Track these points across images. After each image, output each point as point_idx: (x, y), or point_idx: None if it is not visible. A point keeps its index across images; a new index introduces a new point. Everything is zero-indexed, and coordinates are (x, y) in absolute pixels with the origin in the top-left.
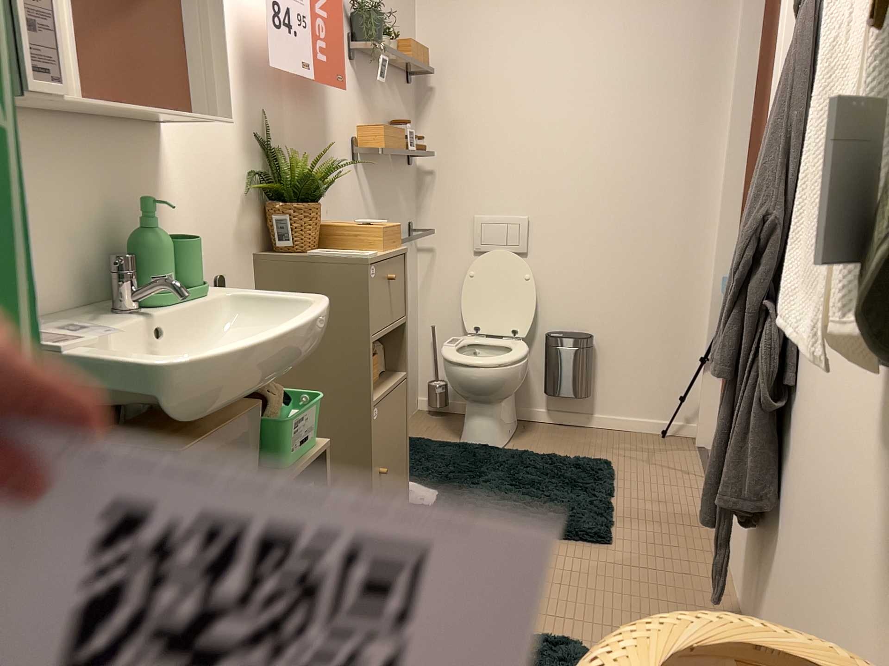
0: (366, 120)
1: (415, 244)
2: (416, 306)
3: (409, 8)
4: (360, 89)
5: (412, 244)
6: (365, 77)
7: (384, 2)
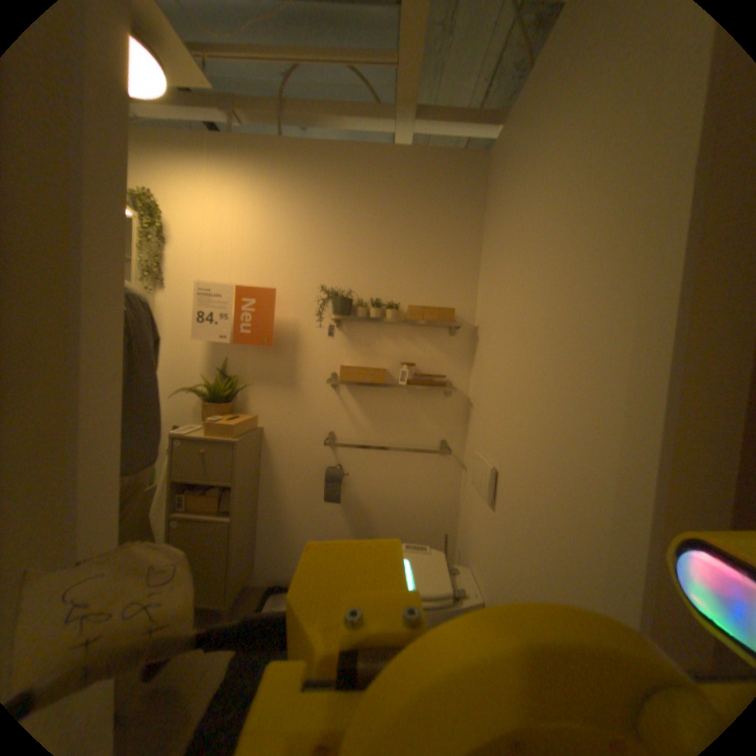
0: (358, 359)
1: (456, 458)
2: (451, 509)
3: (464, 273)
4: (351, 340)
5: (449, 457)
6: (360, 332)
7: (405, 279)
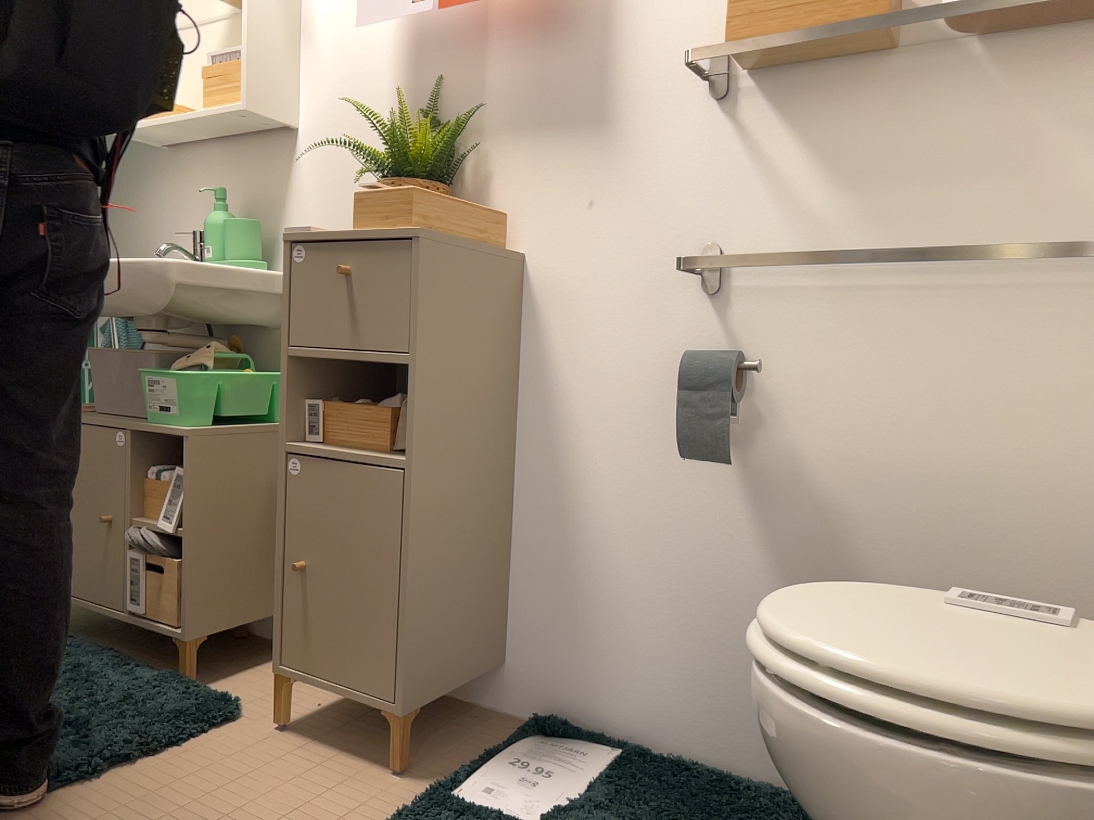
0: None
1: None
2: None
3: None
4: None
5: None
6: None
7: None
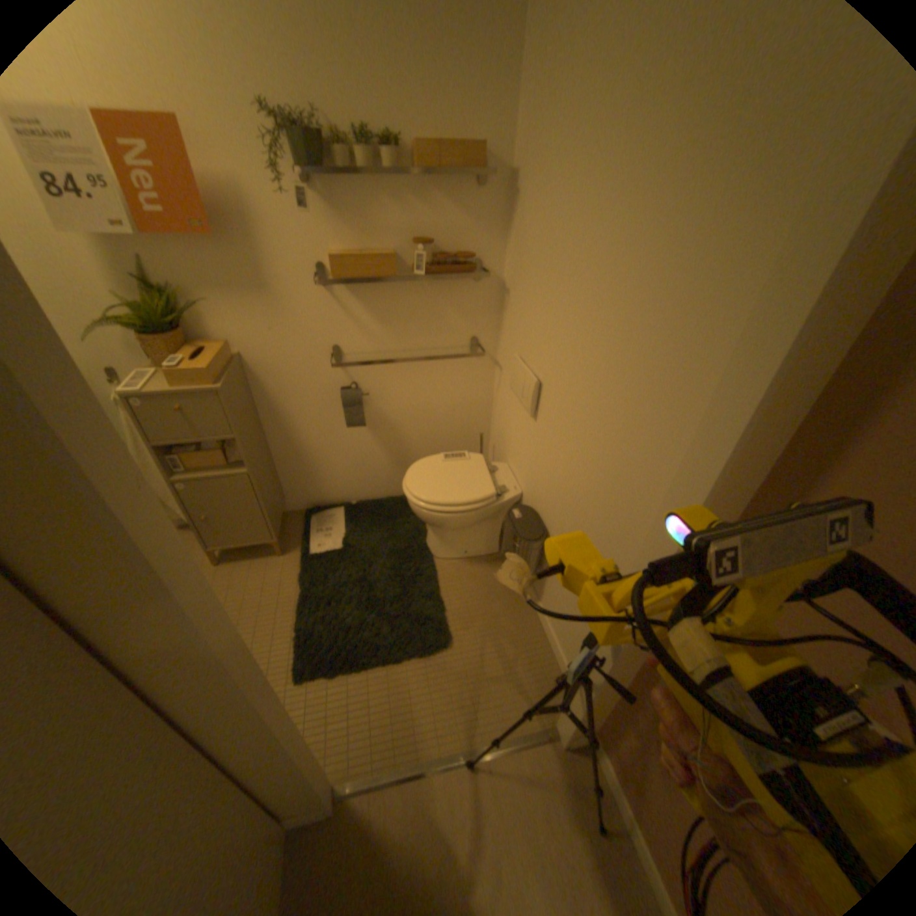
0: (350, 241)
1: (487, 358)
2: (483, 410)
3: (498, 68)
4: (333, 210)
5: (480, 358)
6: (344, 193)
7: (402, 82)
